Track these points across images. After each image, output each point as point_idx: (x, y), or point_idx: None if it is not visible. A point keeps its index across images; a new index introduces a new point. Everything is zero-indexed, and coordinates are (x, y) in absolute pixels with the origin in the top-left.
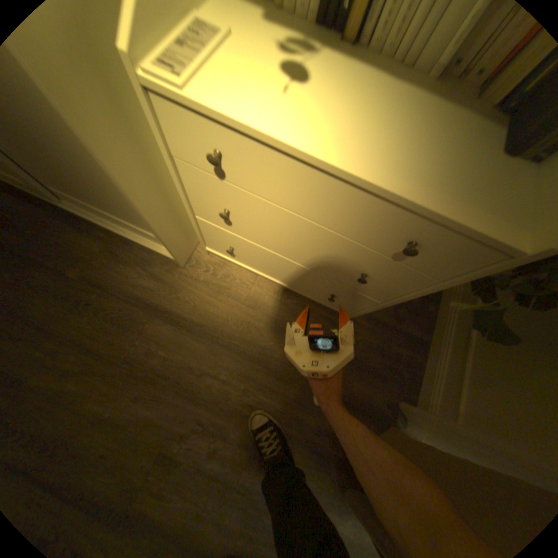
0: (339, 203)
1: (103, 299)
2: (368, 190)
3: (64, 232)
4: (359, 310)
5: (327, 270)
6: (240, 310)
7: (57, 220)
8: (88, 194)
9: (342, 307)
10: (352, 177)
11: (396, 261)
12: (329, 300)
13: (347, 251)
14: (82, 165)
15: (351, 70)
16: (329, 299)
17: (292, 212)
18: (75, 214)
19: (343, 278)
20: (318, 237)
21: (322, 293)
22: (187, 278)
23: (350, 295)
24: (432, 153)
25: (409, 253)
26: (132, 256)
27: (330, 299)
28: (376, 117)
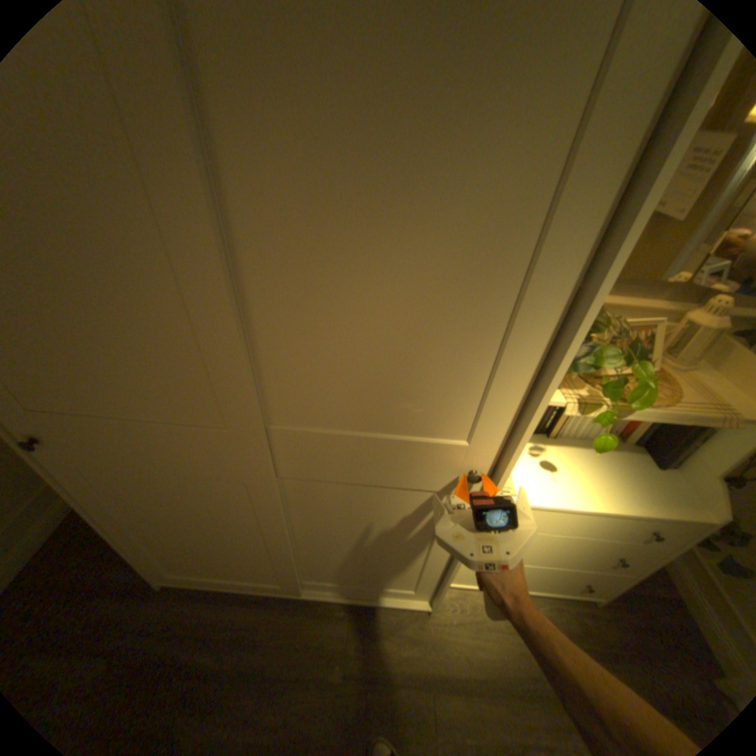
0: (608, 527)
1: (378, 697)
2: (627, 519)
3: (306, 629)
4: (615, 592)
5: (588, 567)
6: (509, 644)
7: (293, 617)
8: (368, 575)
9: (597, 595)
10: (618, 516)
11: (646, 545)
12: (583, 594)
13: (609, 549)
14: (405, 555)
15: (567, 455)
16: (589, 593)
17: (570, 538)
18: (318, 601)
19: (602, 568)
20: (587, 547)
21: (578, 588)
22: (442, 628)
23: (608, 581)
24: (636, 486)
25: (655, 539)
26: (381, 627)
27: (591, 592)
28: (599, 477)
